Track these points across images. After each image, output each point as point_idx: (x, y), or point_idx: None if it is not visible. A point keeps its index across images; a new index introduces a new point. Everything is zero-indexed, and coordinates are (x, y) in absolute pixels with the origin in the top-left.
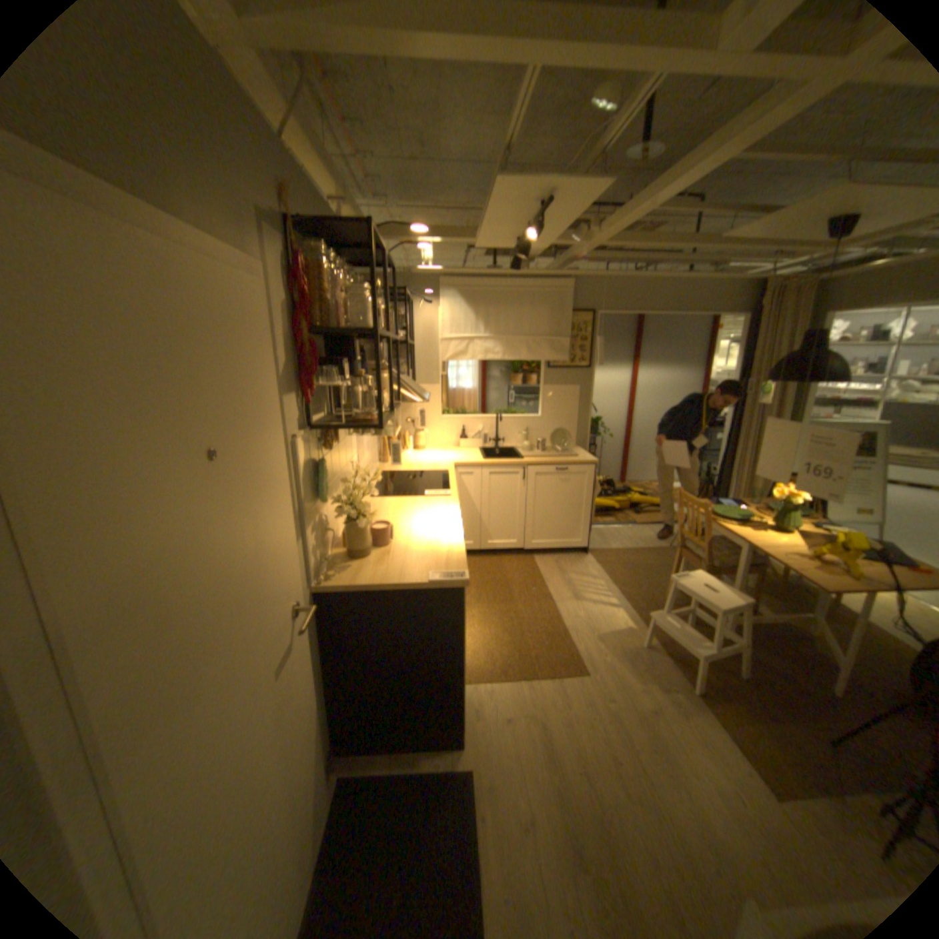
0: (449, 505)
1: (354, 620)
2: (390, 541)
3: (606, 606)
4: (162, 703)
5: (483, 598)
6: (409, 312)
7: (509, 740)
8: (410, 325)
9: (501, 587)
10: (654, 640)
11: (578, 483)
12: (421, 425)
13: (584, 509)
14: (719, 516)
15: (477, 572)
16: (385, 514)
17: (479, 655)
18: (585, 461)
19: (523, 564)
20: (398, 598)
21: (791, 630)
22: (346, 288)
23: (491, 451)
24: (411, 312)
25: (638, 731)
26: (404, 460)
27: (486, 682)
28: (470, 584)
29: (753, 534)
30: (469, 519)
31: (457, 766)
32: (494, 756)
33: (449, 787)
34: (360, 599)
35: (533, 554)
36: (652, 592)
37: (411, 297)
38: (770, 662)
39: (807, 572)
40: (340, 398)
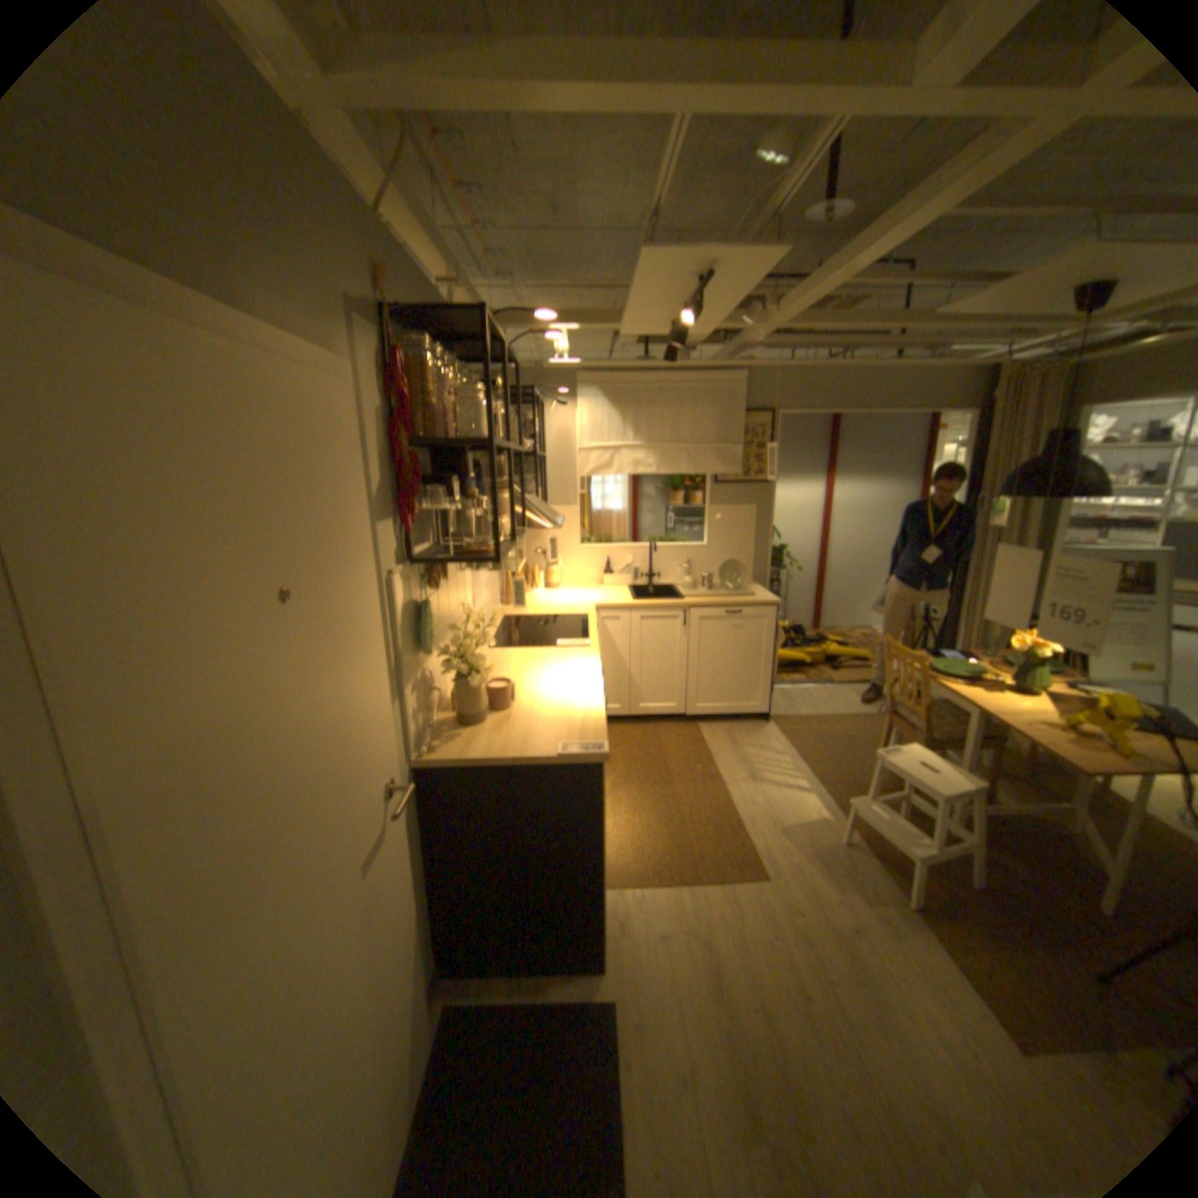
0: (587, 658)
1: (465, 804)
2: (511, 704)
3: (792, 790)
4: (217, 900)
5: (632, 777)
6: (539, 416)
7: (664, 964)
8: (540, 433)
9: (656, 763)
10: (855, 836)
11: (756, 629)
12: (554, 557)
13: (764, 664)
14: (940, 672)
15: (626, 744)
16: (506, 670)
17: (627, 851)
18: (764, 602)
19: (685, 735)
20: (520, 776)
21: (1041, 824)
22: (455, 390)
23: (643, 590)
24: (541, 416)
25: (833, 955)
26: (533, 601)
27: (635, 887)
28: (616, 760)
29: (985, 697)
30: (615, 676)
31: (595, 995)
32: (644, 984)
33: (585, 1023)
34: (471, 777)
35: (698, 721)
36: (854, 772)
37: (542, 398)
38: (1012, 868)
39: (1058, 747)
40: (449, 524)
